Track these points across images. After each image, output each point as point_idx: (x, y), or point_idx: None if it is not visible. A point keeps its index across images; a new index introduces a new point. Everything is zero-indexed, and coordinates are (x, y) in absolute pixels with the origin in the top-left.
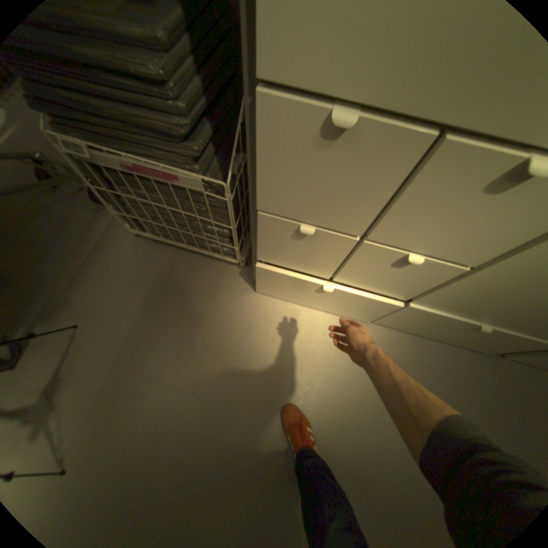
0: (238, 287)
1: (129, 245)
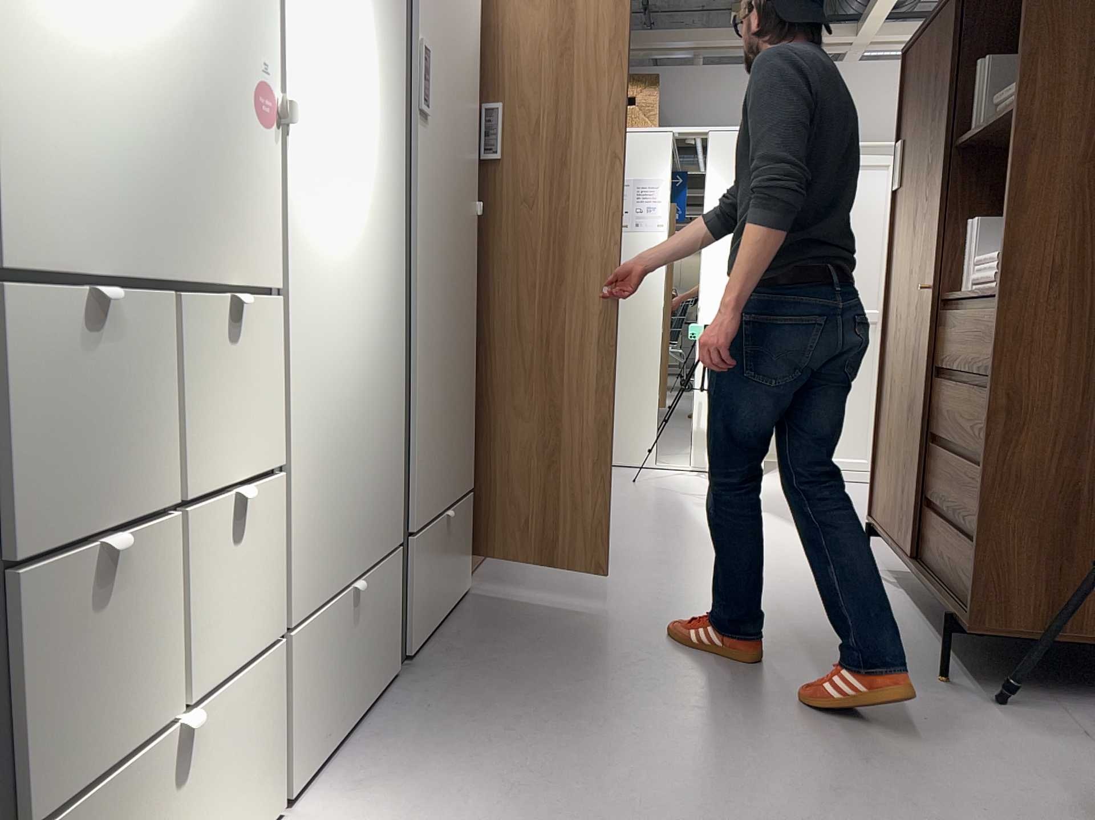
0: None
1: None
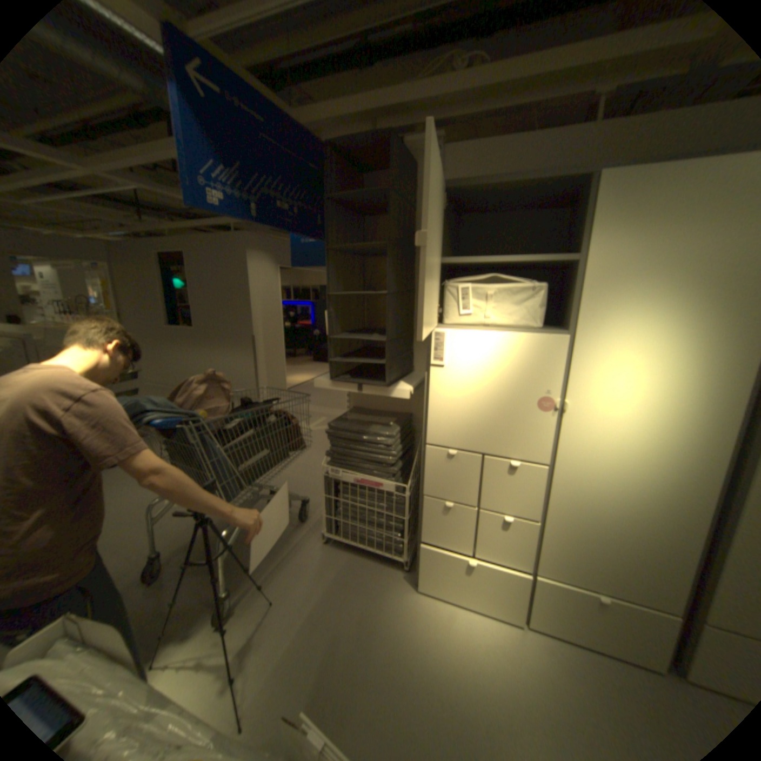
0: (402, 590)
1: (316, 551)
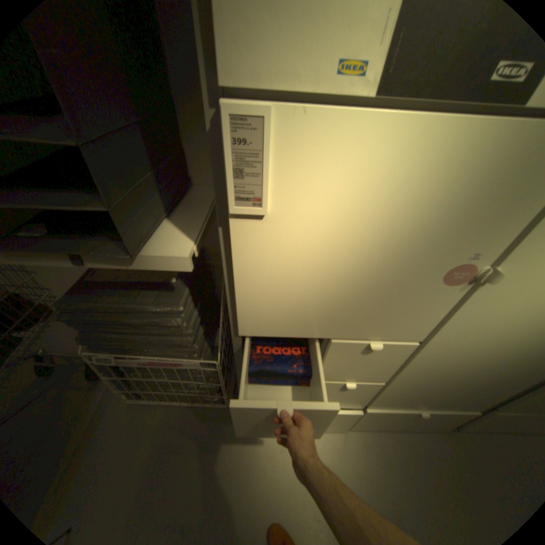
0: (229, 431)
1: (121, 415)
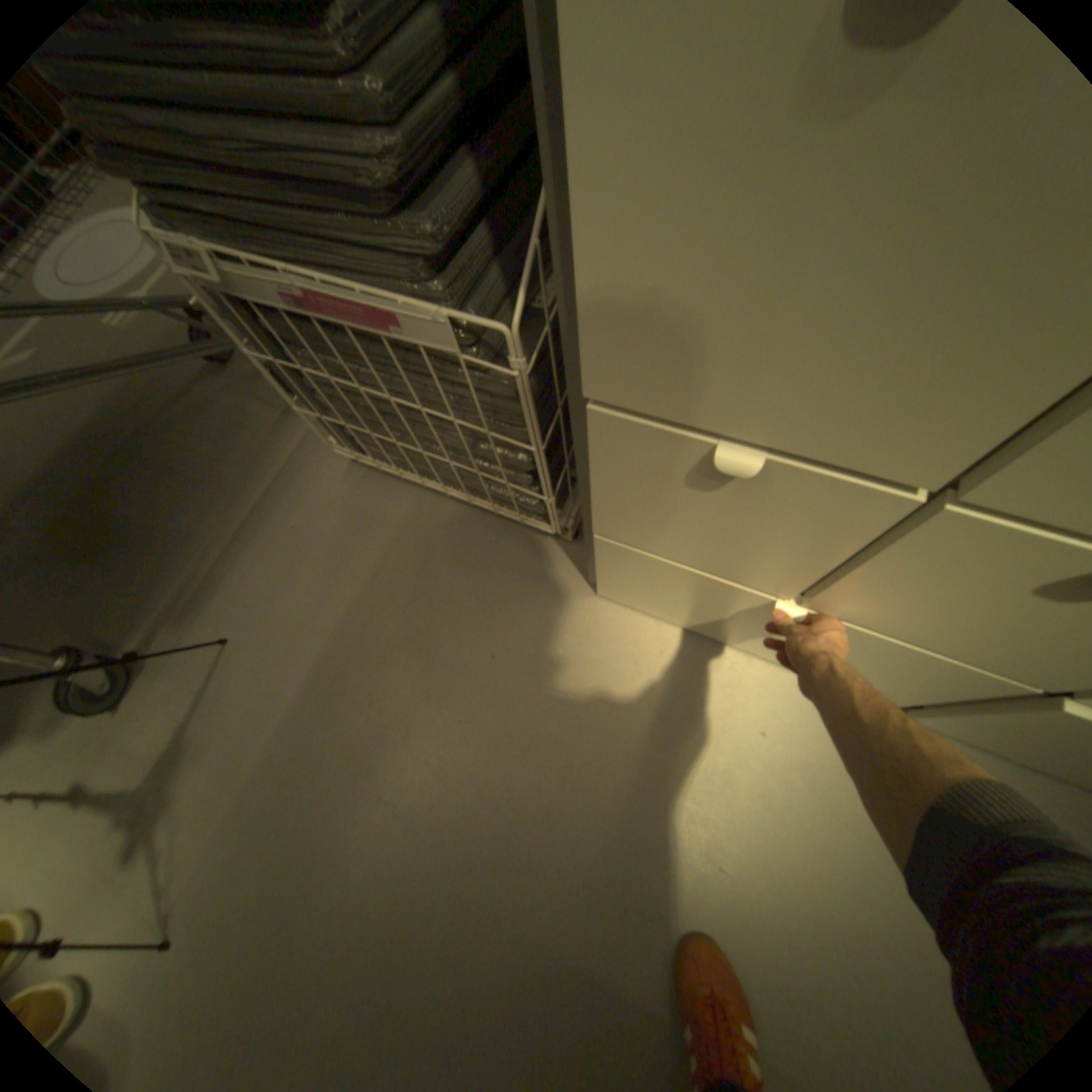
0: (553, 590)
1: (336, 480)
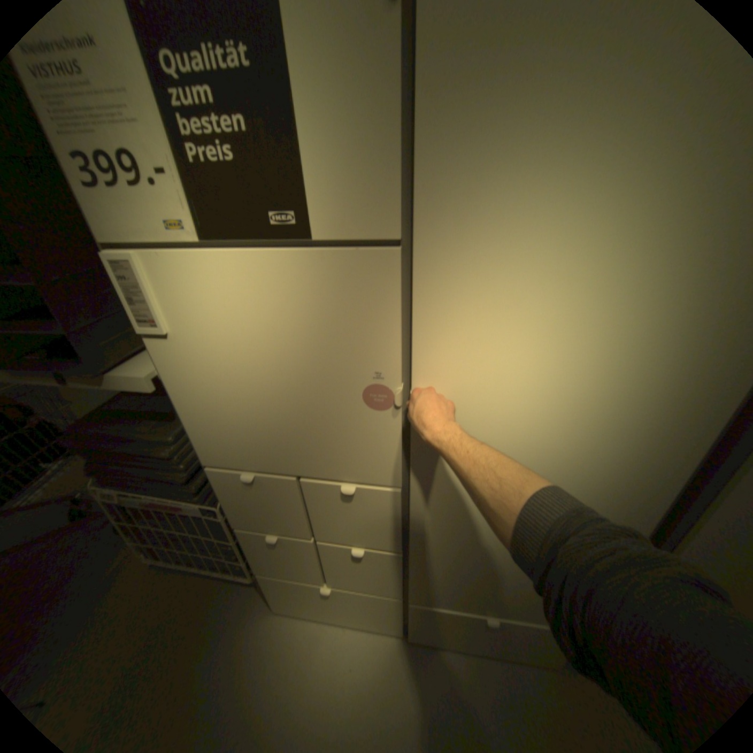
0: (251, 618)
1: (138, 580)
